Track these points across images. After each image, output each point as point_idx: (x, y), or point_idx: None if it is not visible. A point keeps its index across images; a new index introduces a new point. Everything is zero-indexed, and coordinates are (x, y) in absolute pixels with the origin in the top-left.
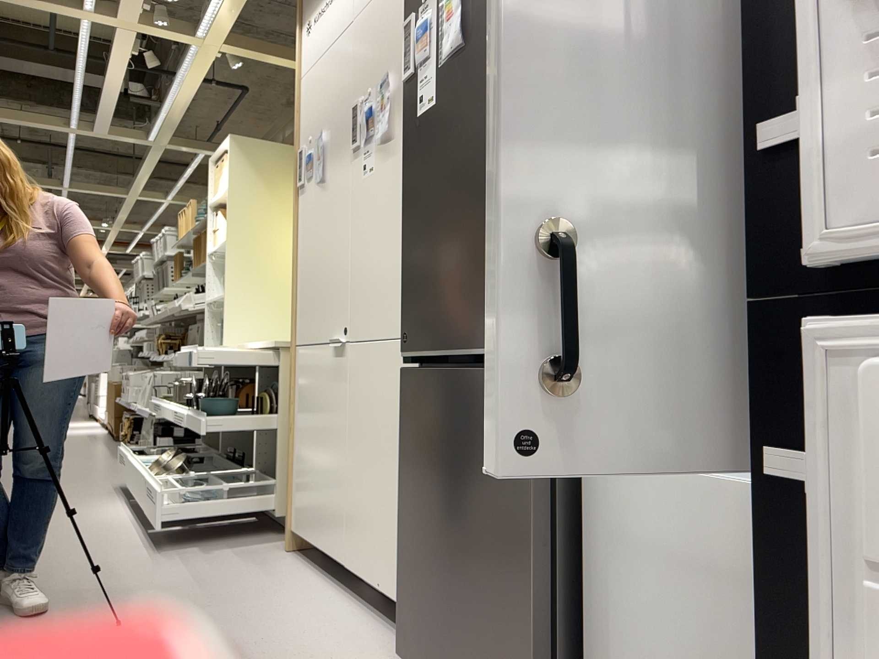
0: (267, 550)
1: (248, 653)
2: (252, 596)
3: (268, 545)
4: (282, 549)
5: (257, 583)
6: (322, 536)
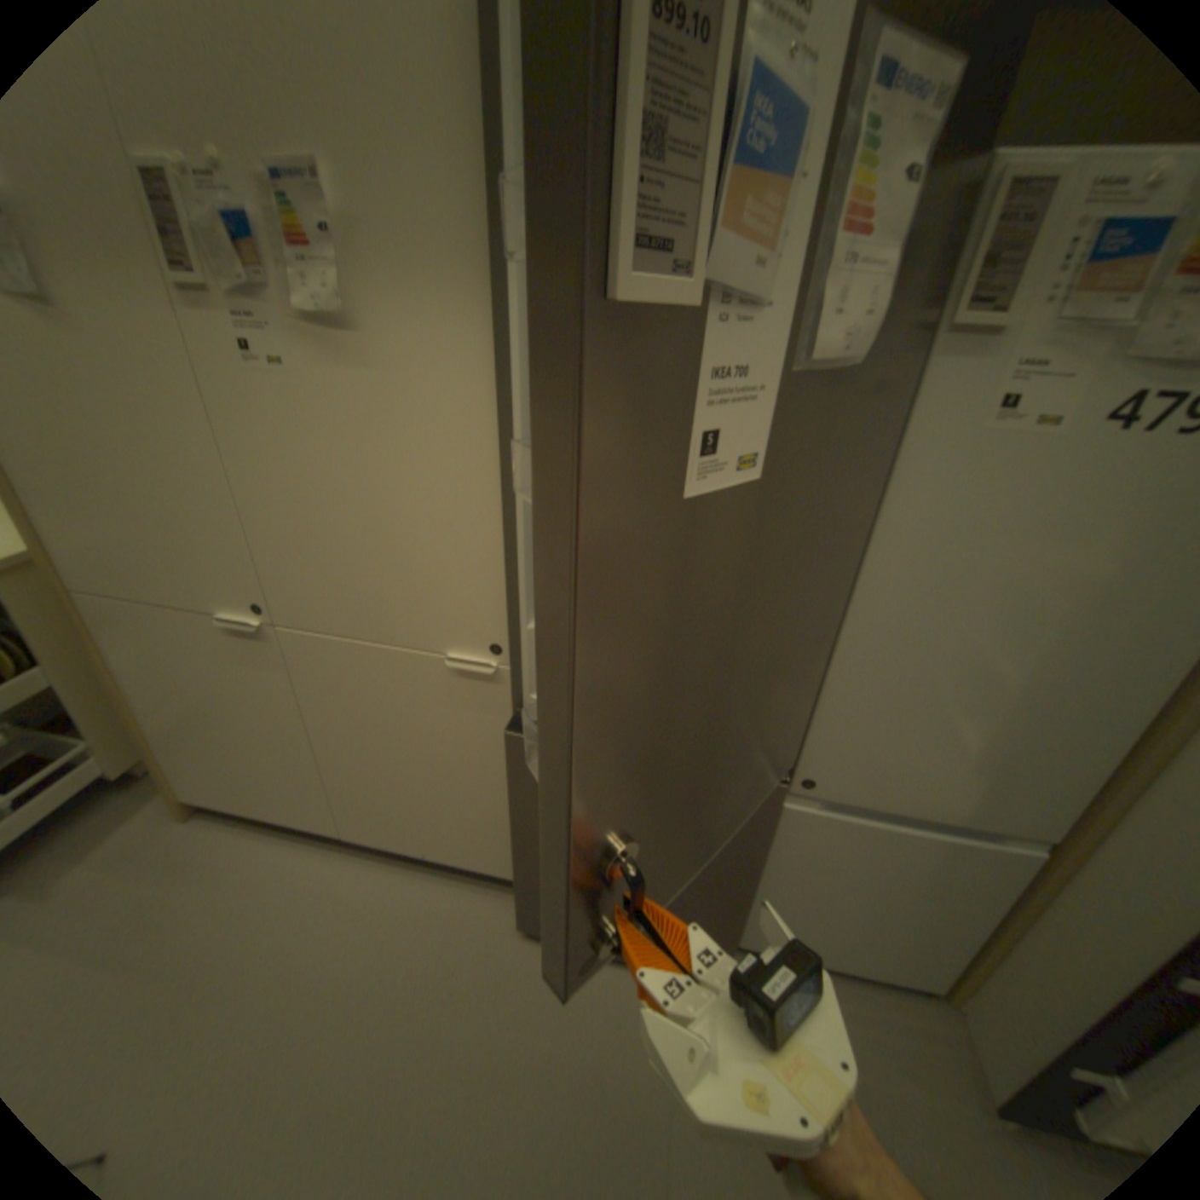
0: (146, 834)
1: (350, 1033)
2: (237, 936)
3: (137, 823)
4: (169, 820)
5: (211, 907)
6: (274, 812)
